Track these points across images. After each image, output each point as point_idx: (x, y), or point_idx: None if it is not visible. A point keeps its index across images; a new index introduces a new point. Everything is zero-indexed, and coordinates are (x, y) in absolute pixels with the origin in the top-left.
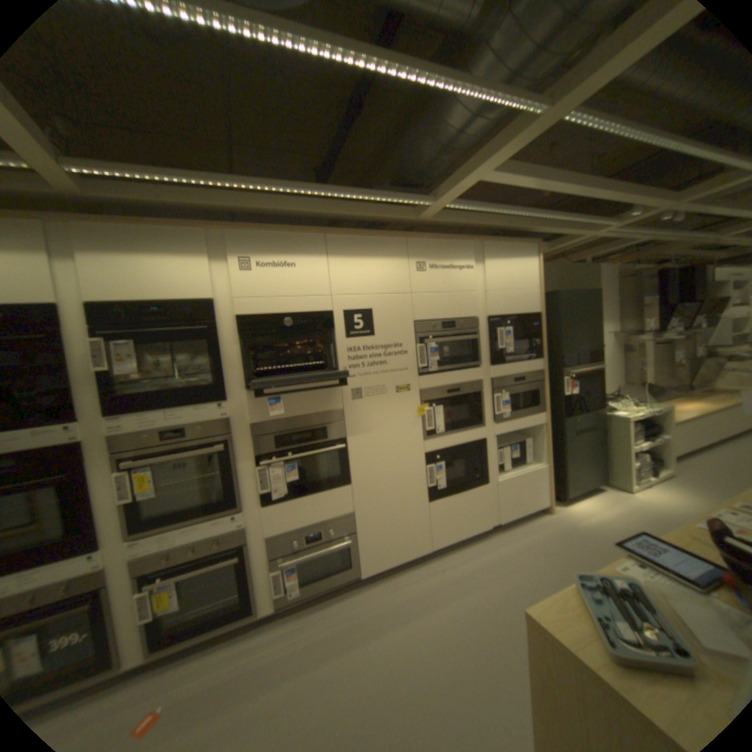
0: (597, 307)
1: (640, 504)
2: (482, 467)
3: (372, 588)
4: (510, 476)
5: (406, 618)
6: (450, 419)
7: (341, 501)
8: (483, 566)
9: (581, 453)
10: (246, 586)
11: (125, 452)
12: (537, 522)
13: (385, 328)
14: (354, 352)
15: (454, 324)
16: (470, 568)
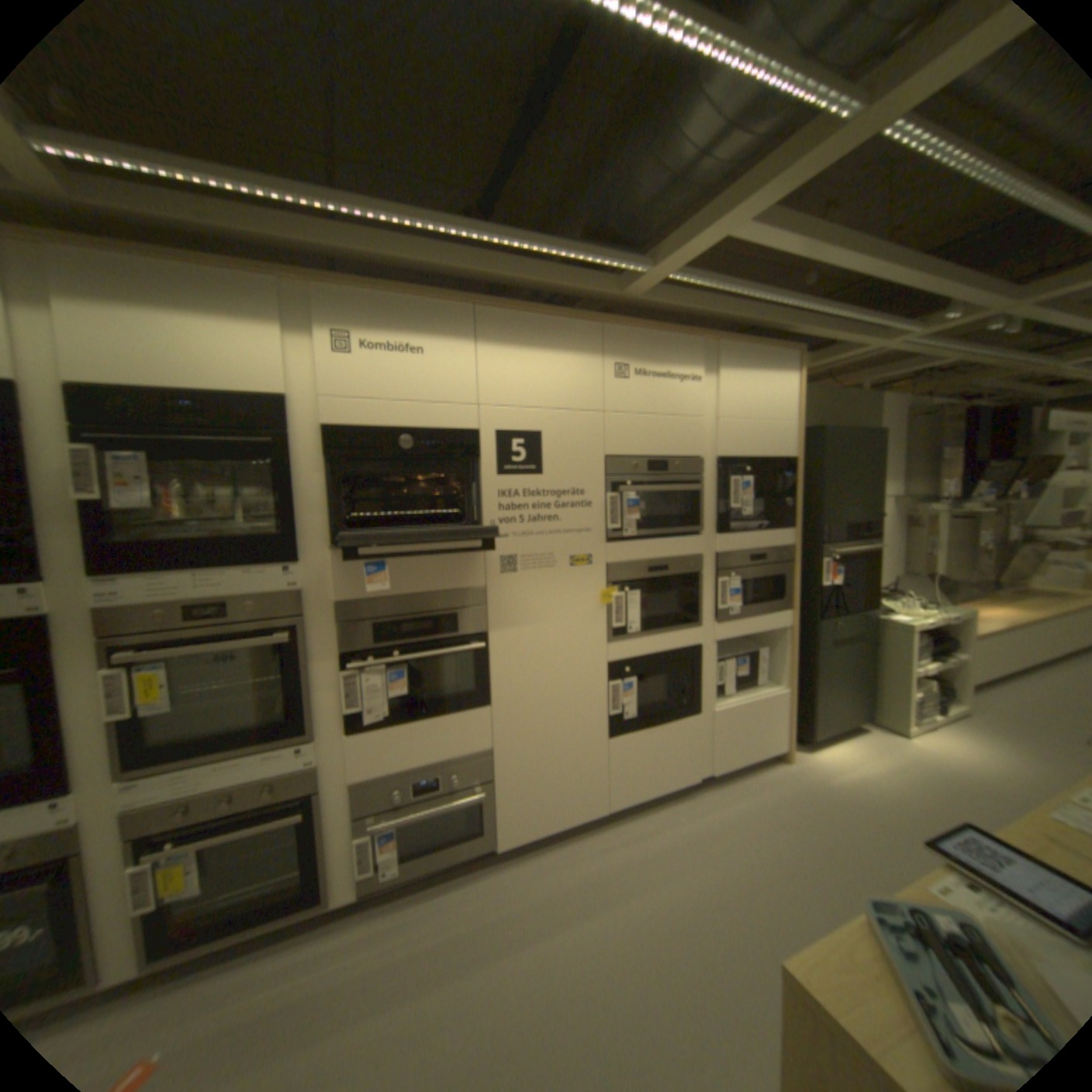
0: (878, 456)
1: (920, 756)
2: (692, 688)
3: (512, 867)
4: (732, 704)
5: (563, 919)
6: (649, 612)
7: (471, 731)
8: (684, 841)
9: (838, 675)
10: (313, 858)
11: (120, 636)
12: (767, 774)
13: (558, 463)
14: (508, 498)
15: (665, 465)
16: (664, 843)
